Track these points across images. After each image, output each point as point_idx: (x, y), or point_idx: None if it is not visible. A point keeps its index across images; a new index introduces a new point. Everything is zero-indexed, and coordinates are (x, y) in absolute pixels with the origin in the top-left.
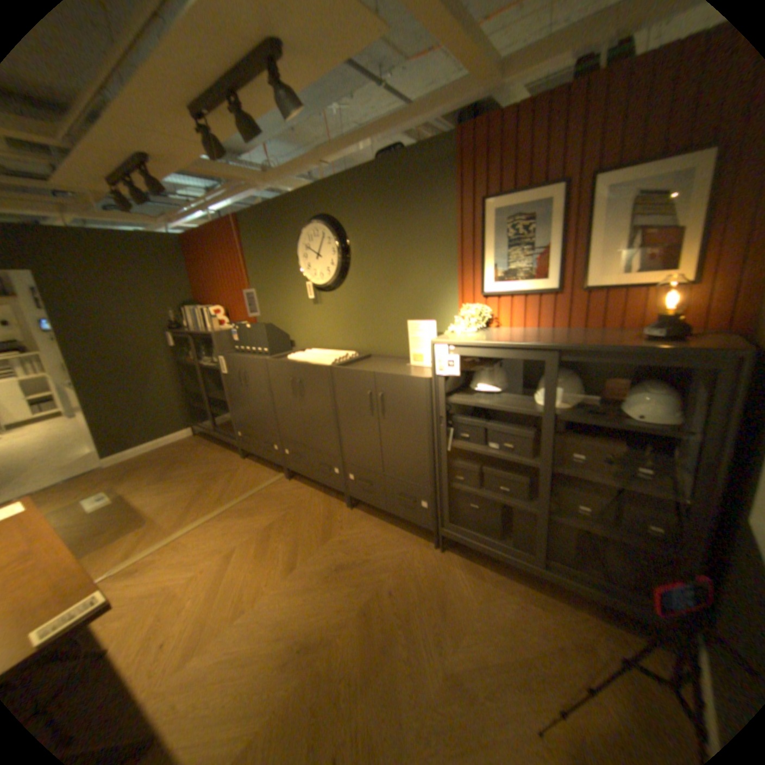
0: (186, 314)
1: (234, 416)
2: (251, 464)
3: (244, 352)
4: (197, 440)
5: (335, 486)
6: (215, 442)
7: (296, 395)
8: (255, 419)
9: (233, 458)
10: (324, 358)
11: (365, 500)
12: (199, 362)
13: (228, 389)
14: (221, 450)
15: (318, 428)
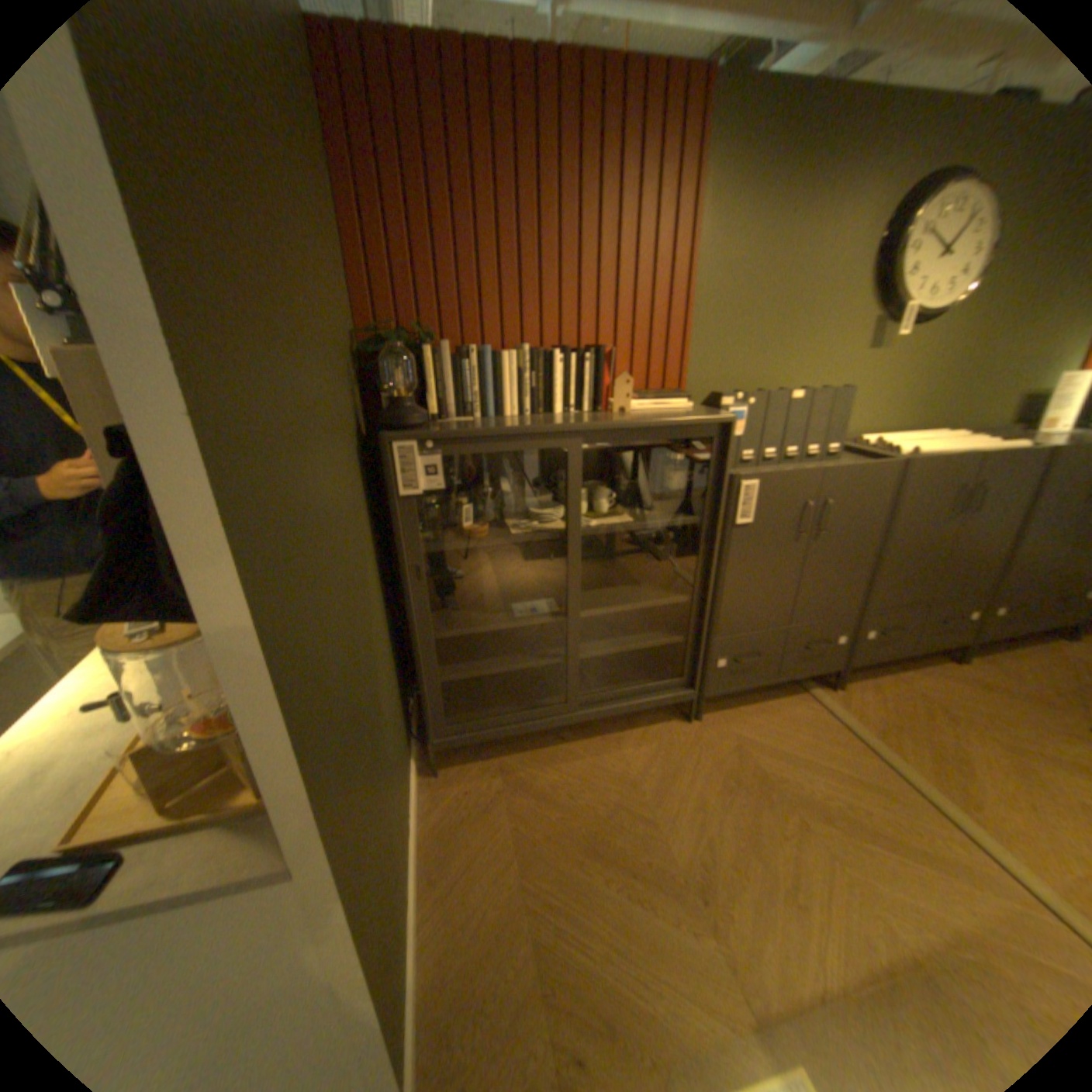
0: (435, 369)
1: (717, 628)
2: (732, 717)
3: (744, 463)
4: (469, 776)
5: (957, 644)
6: (530, 746)
7: (958, 514)
8: (802, 605)
9: (674, 735)
10: (973, 440)
11: (1006, 635)
12: (510, 529)
13: (727, 564)
14: (598, 745)
15: (975, 559)
